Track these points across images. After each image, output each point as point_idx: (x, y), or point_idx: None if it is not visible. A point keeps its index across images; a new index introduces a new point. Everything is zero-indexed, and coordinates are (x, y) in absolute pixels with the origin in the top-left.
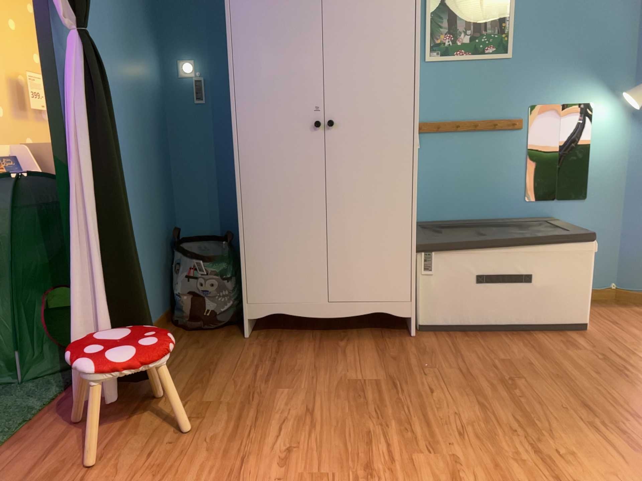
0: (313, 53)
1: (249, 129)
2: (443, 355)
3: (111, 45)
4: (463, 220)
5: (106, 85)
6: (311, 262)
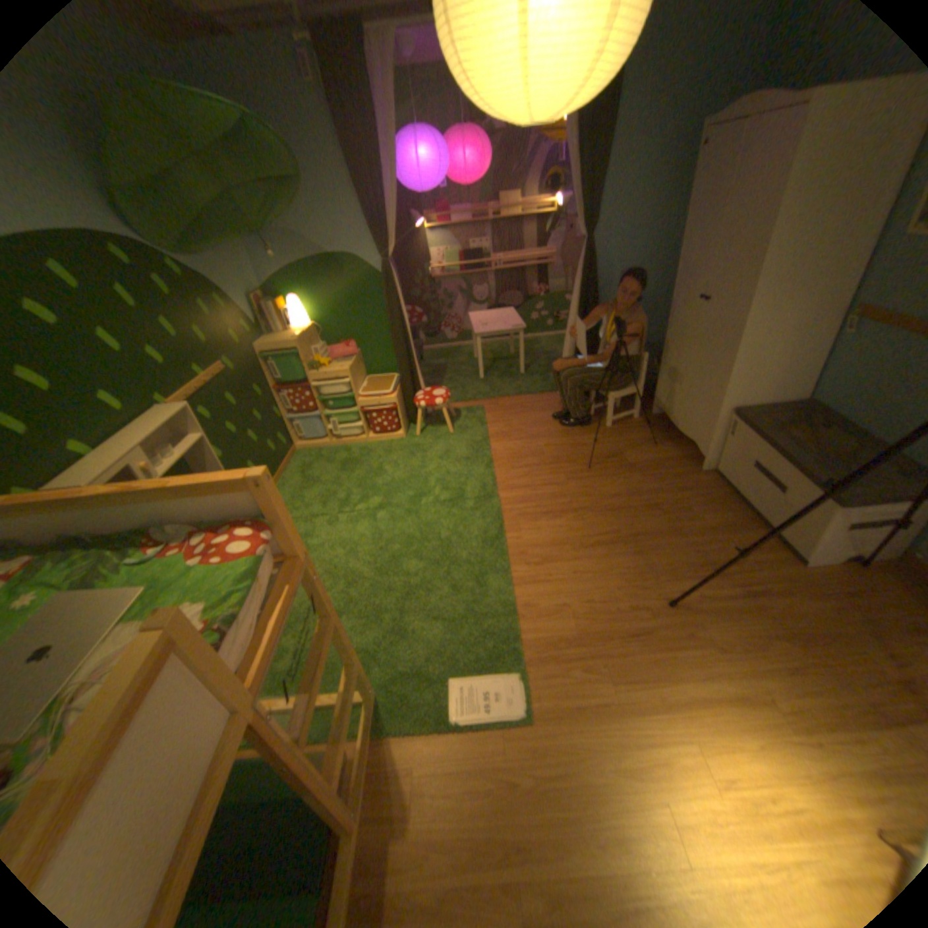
0: (713, 244)
1: (679, 291)
2: (678, 484)
3: (642, 225)
4: (859, 426)
5: (593, 266)
6: (678, 391)
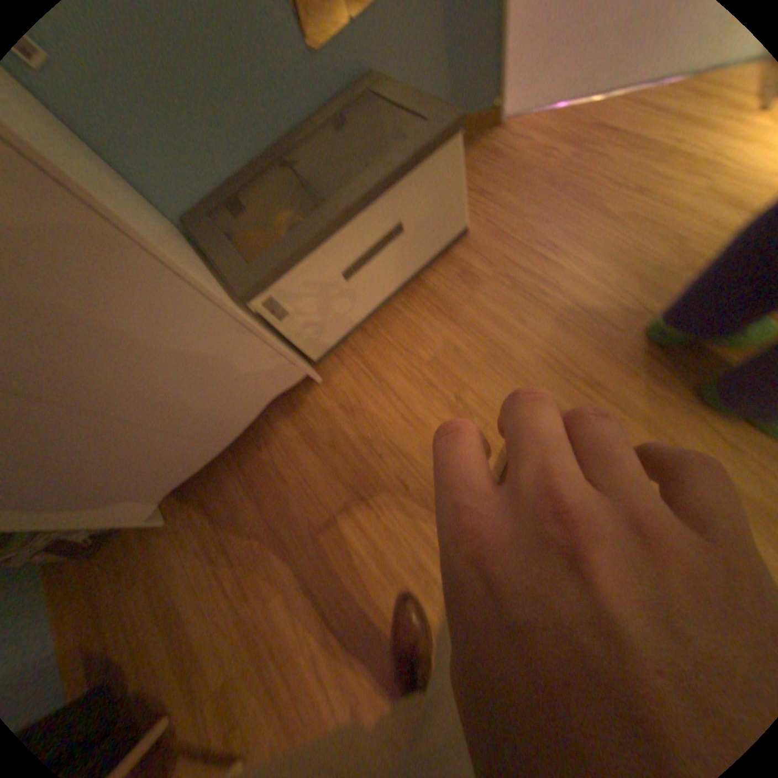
0: None
1: None
2: (370, 394)
3: None
4: (247, 151)
5: None
6: (136, 442)
